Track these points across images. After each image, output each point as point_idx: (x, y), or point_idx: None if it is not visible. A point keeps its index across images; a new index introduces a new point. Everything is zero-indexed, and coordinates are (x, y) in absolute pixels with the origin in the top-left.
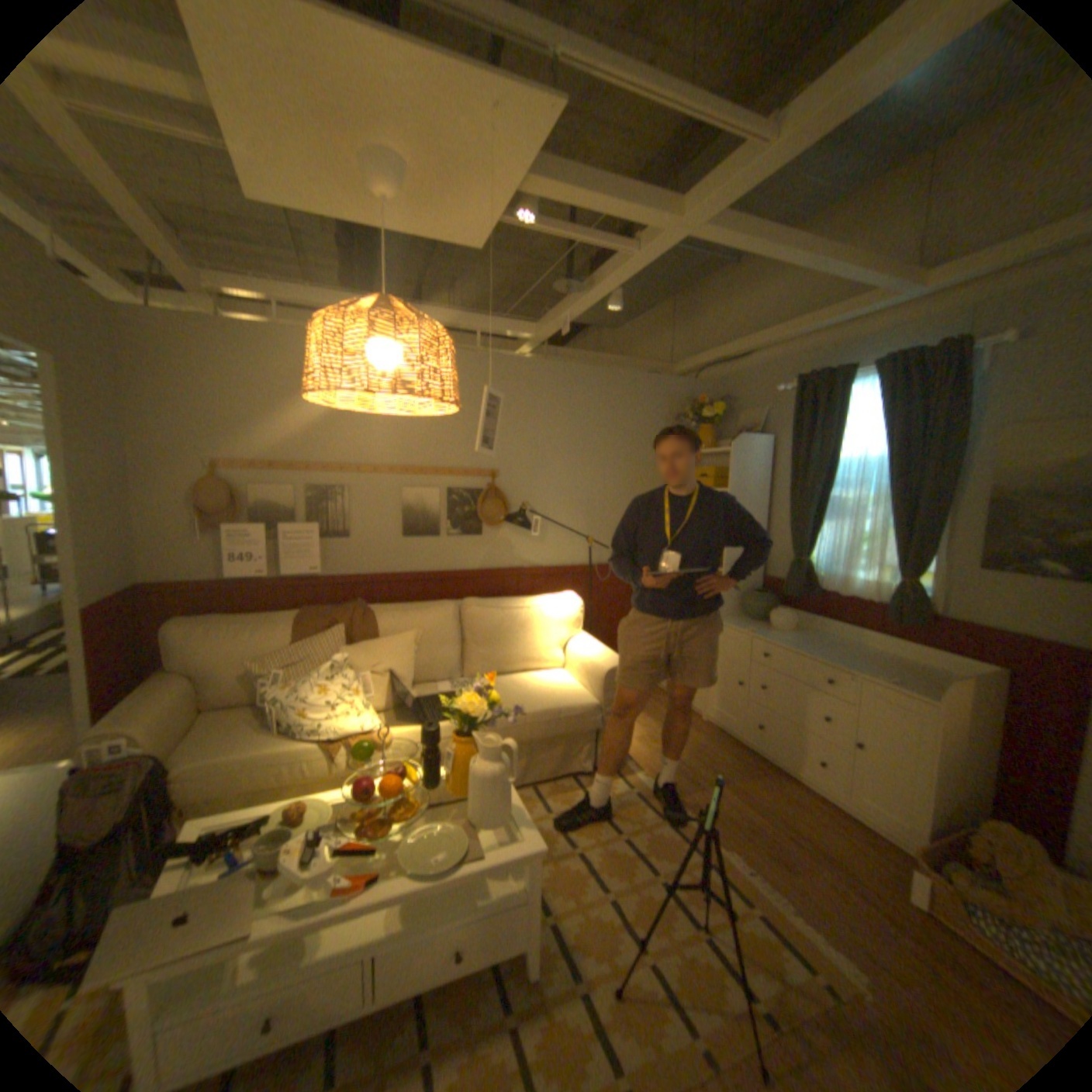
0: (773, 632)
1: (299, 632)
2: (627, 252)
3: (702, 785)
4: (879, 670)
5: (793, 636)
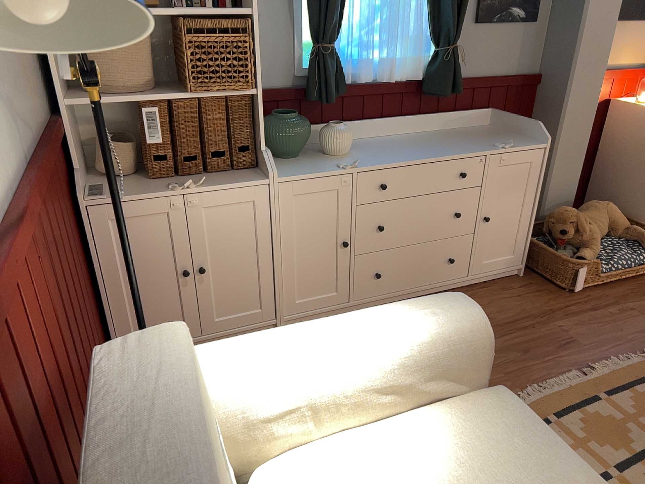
0: (347, 157)
1: None
2: None
3: None
4: (472, 144)
5: (362, 152)
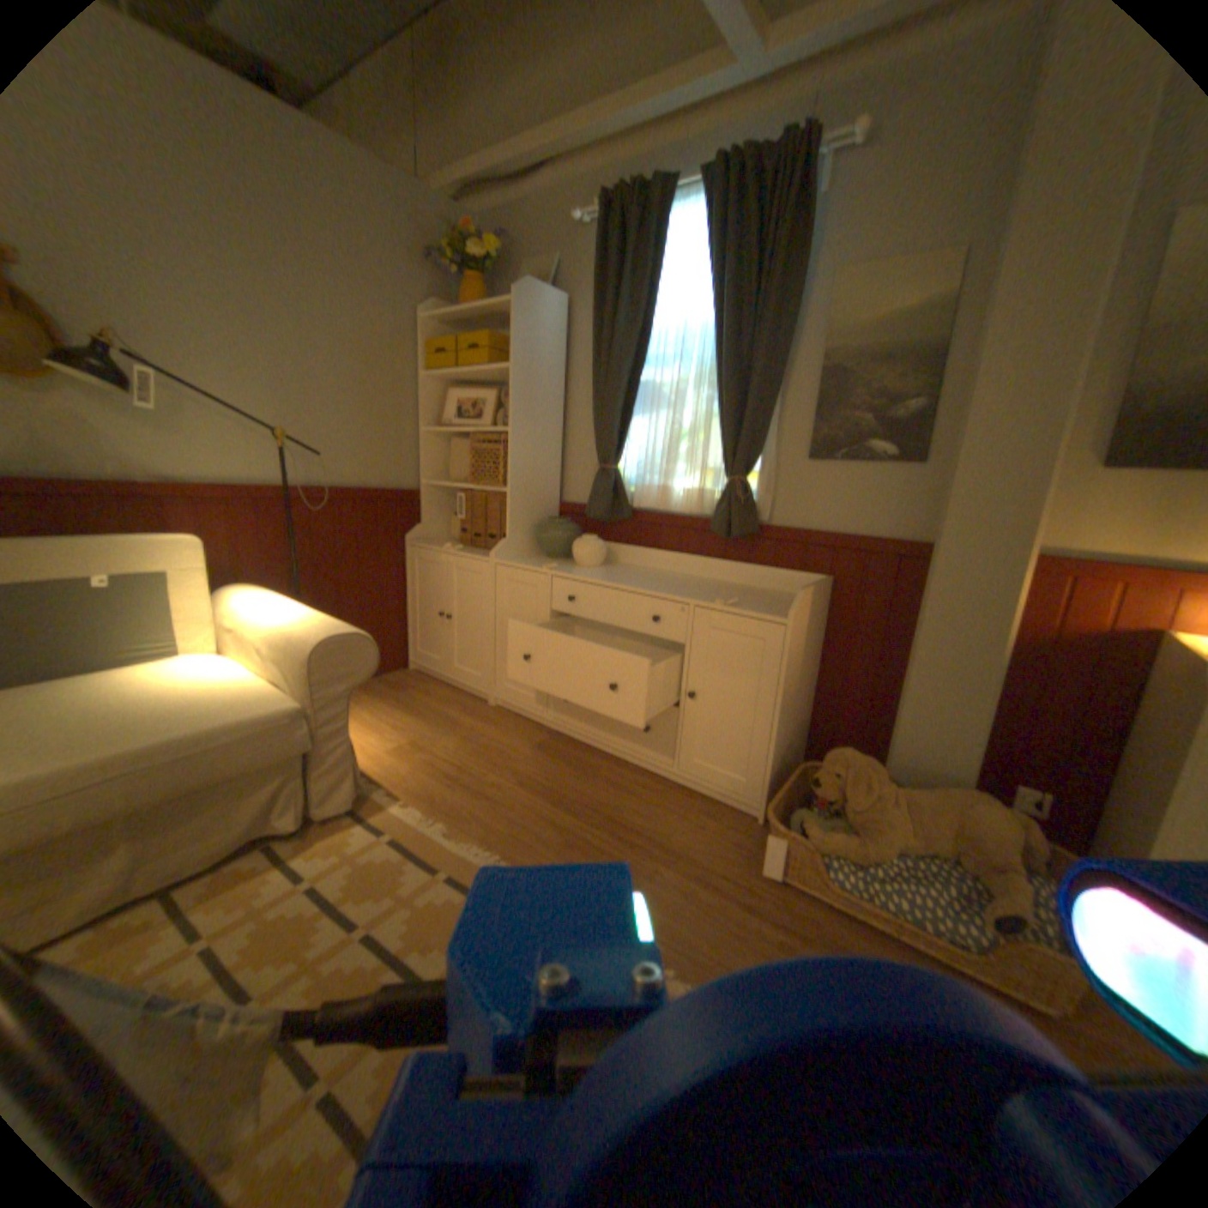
0: (578, 569)
1: None
2: None
3: (492, 795)
4: (709, 595)
5: (603, 571)
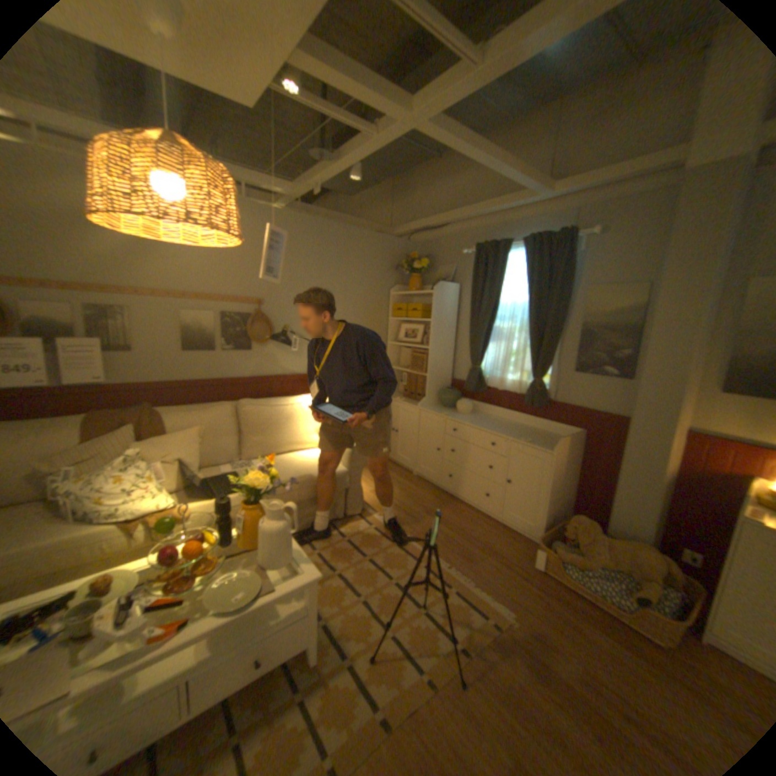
0: (458, 415)
1: (88, 433)
2: (369, 134)
3: (416, 516)
4: (520, 435)
5: (470, 417)
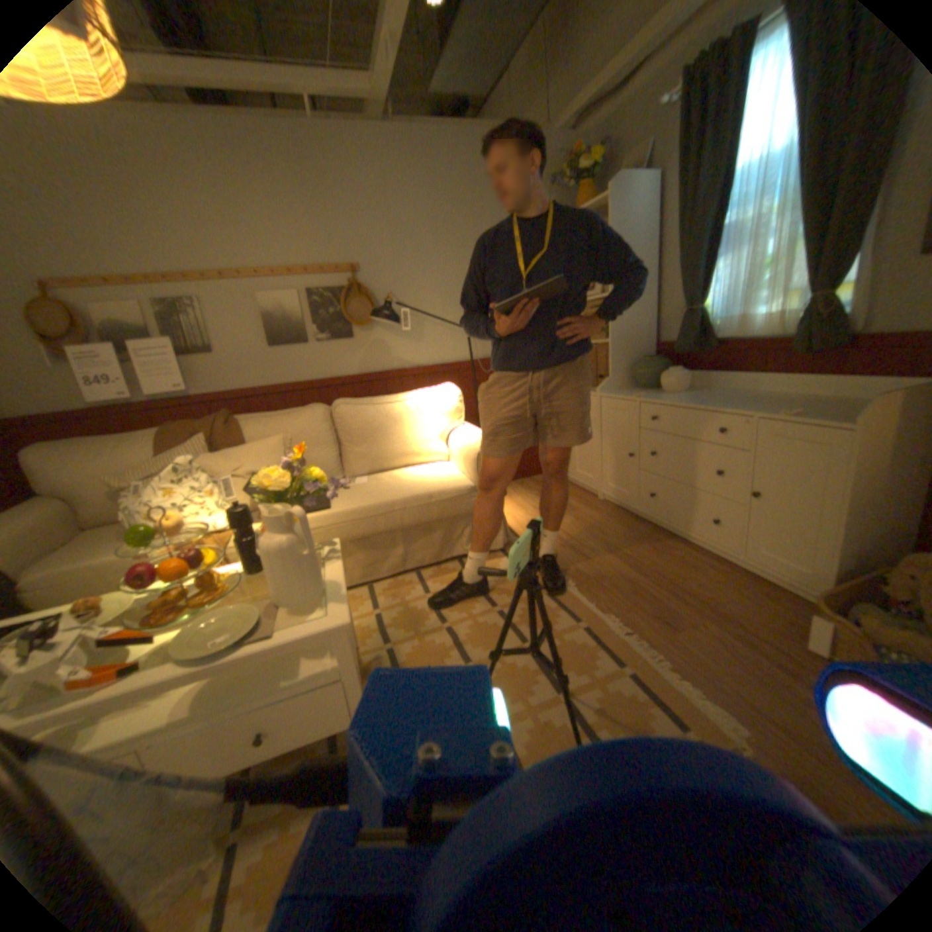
0: (665, 394)
1: (160, 442)
2: None
3: (589, 554)
4: (781, 407)
5: (687, 394)
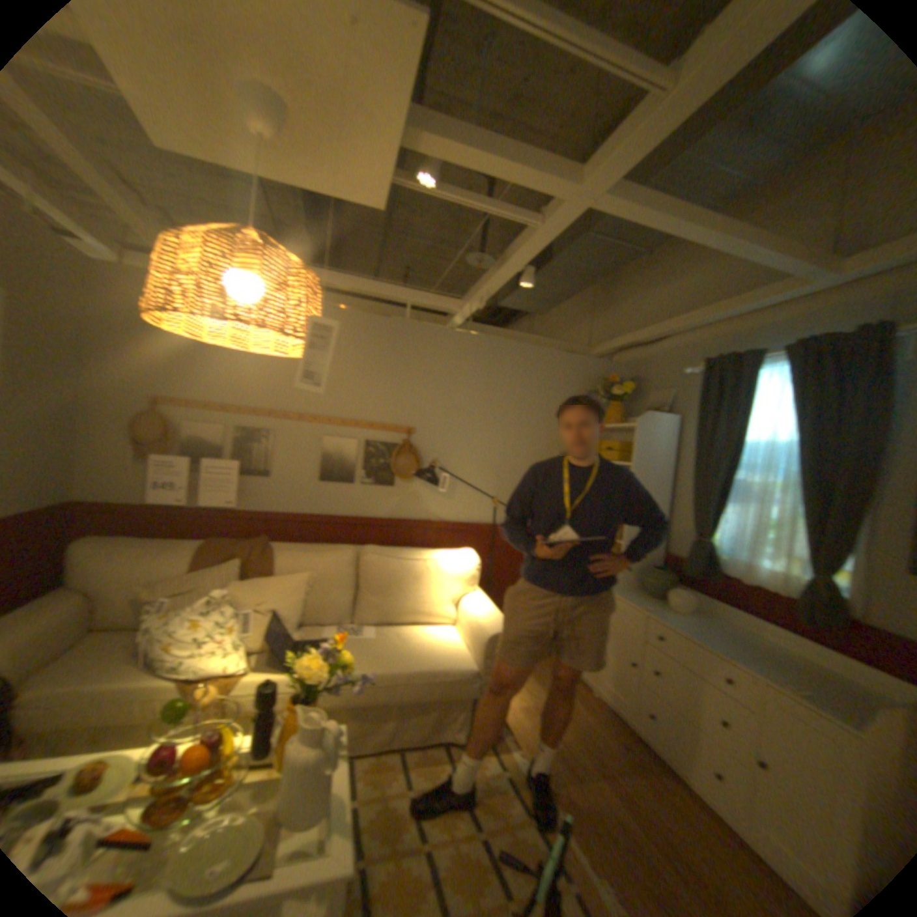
0: (671, 614)
1: (195, 562)
2: (533, 225)
3: (582, 777)
4: (786, 676)
5: (692, 621)
